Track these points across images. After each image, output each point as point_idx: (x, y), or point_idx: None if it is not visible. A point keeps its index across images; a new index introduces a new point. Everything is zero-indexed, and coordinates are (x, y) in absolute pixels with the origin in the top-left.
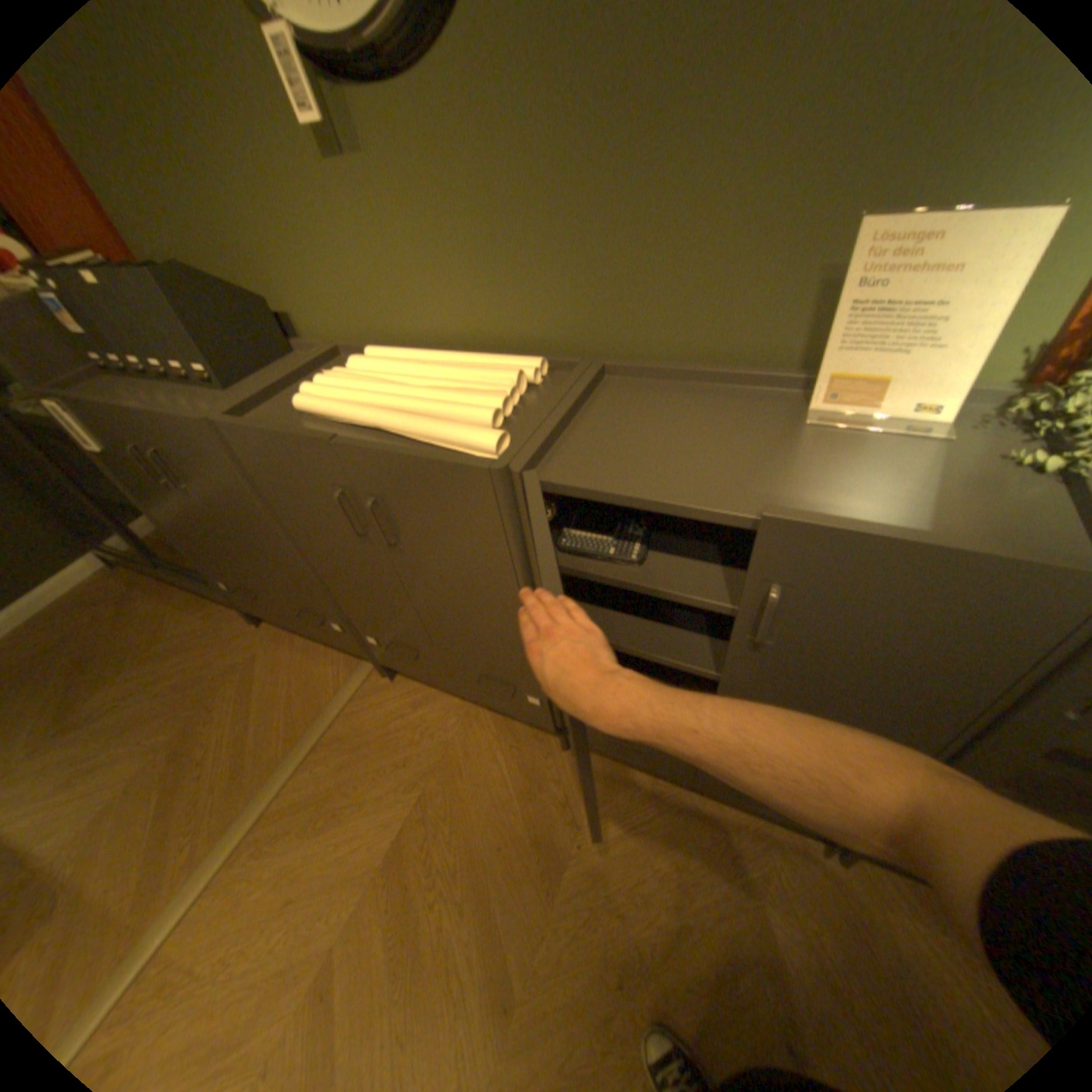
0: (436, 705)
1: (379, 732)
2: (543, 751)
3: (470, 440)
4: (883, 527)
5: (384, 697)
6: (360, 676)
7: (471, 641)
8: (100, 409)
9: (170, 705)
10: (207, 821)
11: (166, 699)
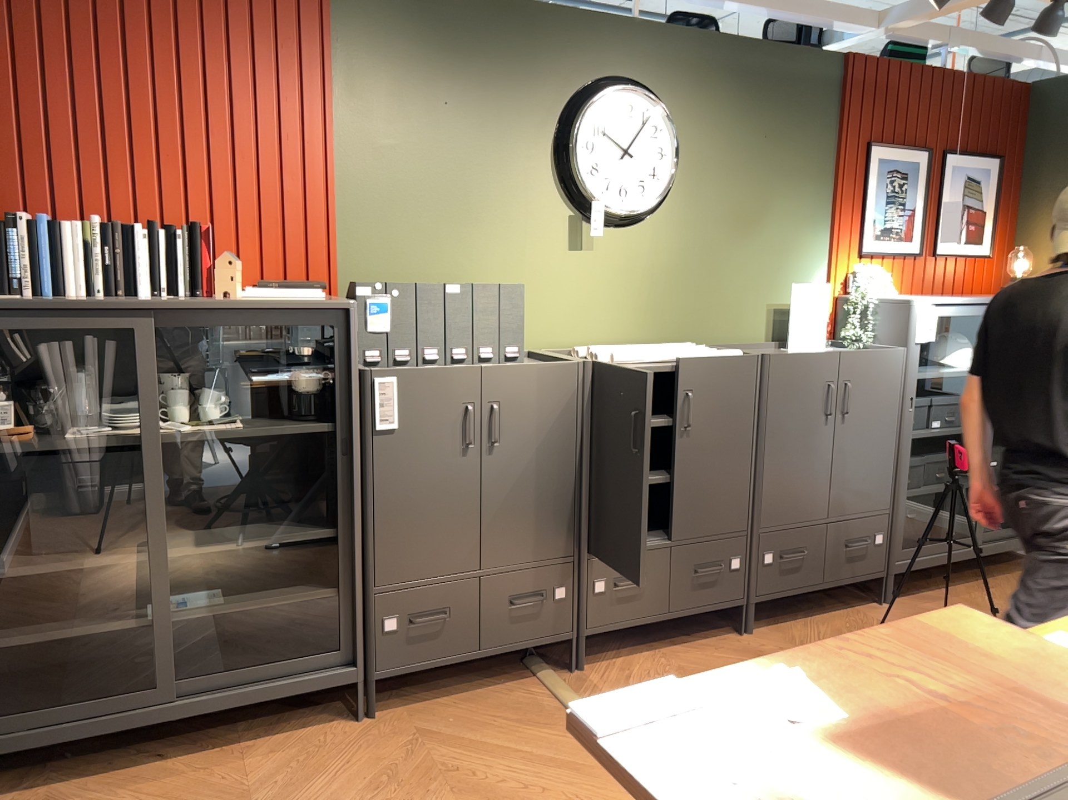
0: (637, 662)
1: None
2: (733, 641)
3: (731, 353)
4: (863, 350)
5: (594, 679)
6: (555, 678)
7: (708, 511)
8: (462, 372)
9: (393, 797)
10: (605, 796)
11: (376, 799)
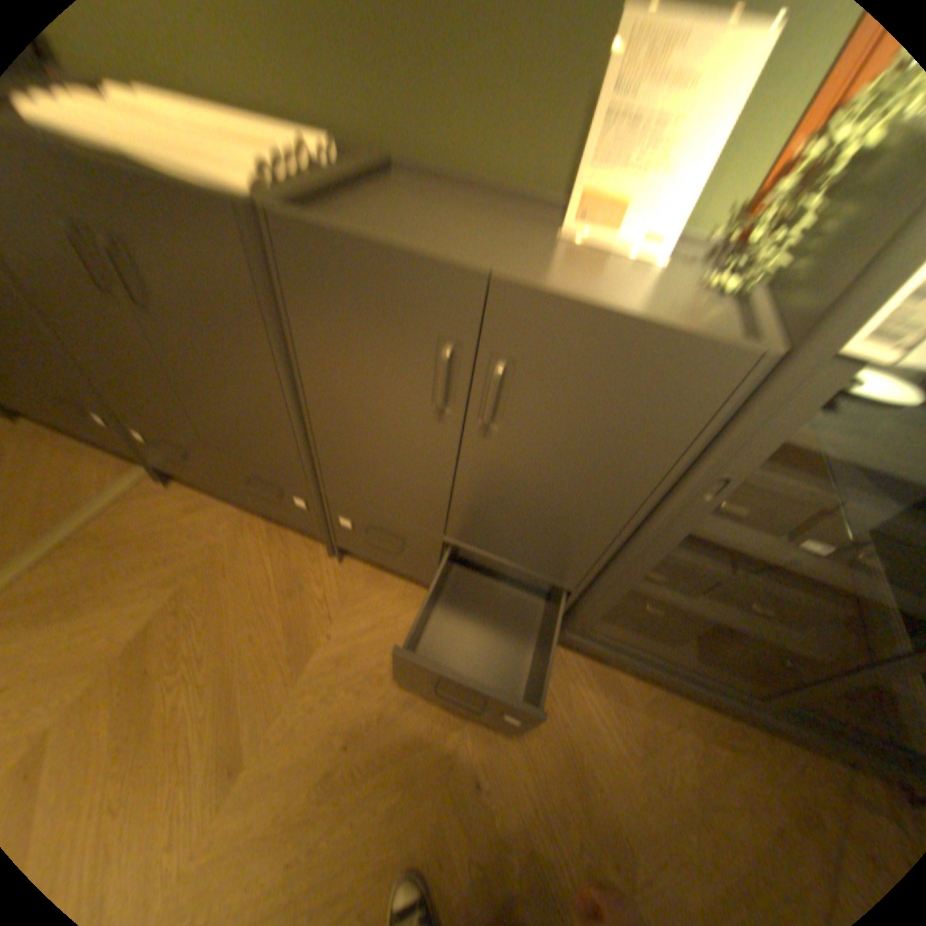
0: (209, 509)
1: (141, 529)
2: (310, 554)
3: (218, 168)
4: (593, 294)
5: (152, 498)
6: (128, 476)
7: (234, 431)
8: None
9: None
10: None
11: None
